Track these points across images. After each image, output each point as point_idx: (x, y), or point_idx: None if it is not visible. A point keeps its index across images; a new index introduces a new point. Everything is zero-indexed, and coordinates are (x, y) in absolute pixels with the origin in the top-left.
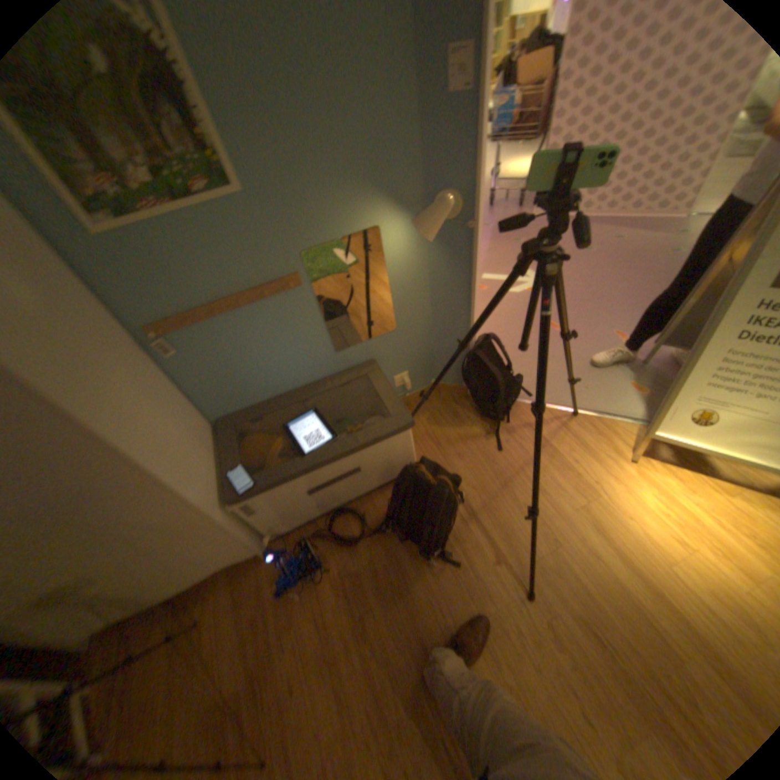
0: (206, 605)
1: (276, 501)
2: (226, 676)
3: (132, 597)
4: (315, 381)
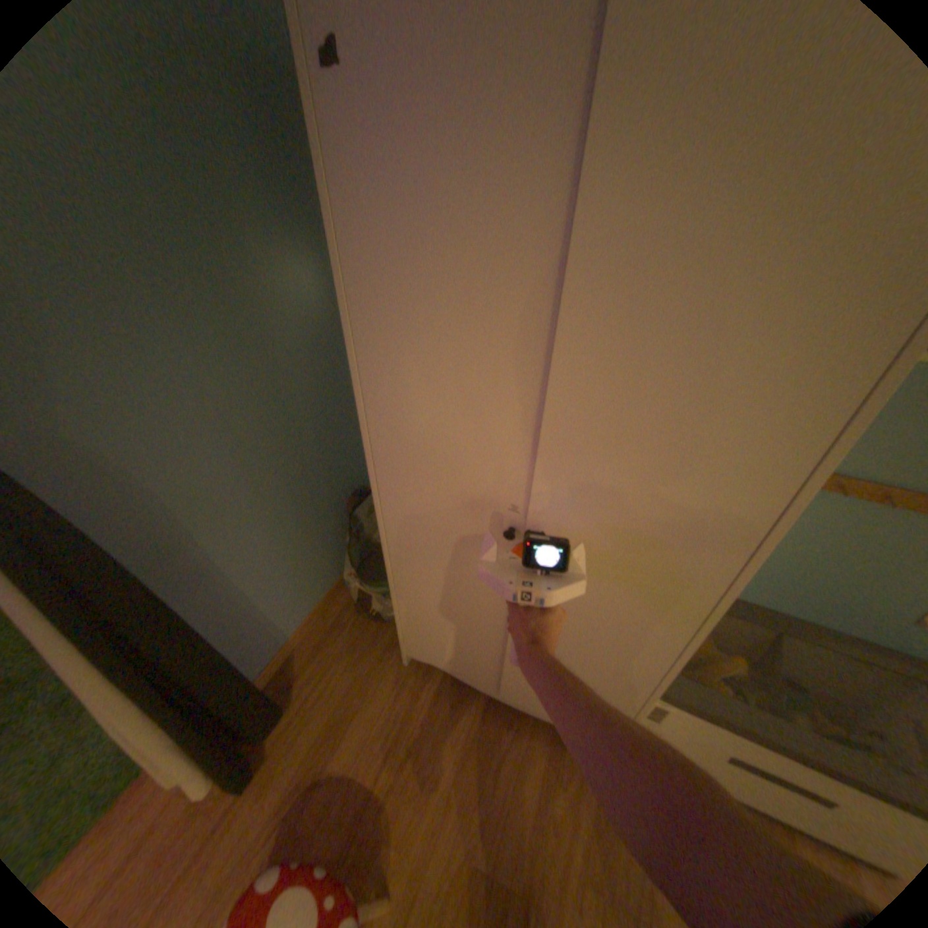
0: (519, 746)
1: (700, 740)
2: (507, 860)
3: (482, 676)
4: (830, 626)
